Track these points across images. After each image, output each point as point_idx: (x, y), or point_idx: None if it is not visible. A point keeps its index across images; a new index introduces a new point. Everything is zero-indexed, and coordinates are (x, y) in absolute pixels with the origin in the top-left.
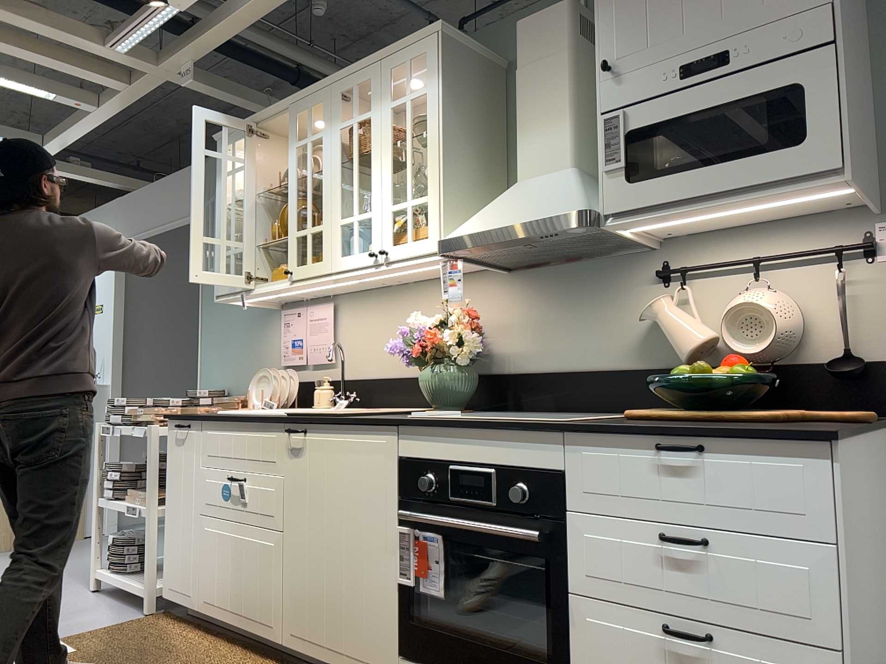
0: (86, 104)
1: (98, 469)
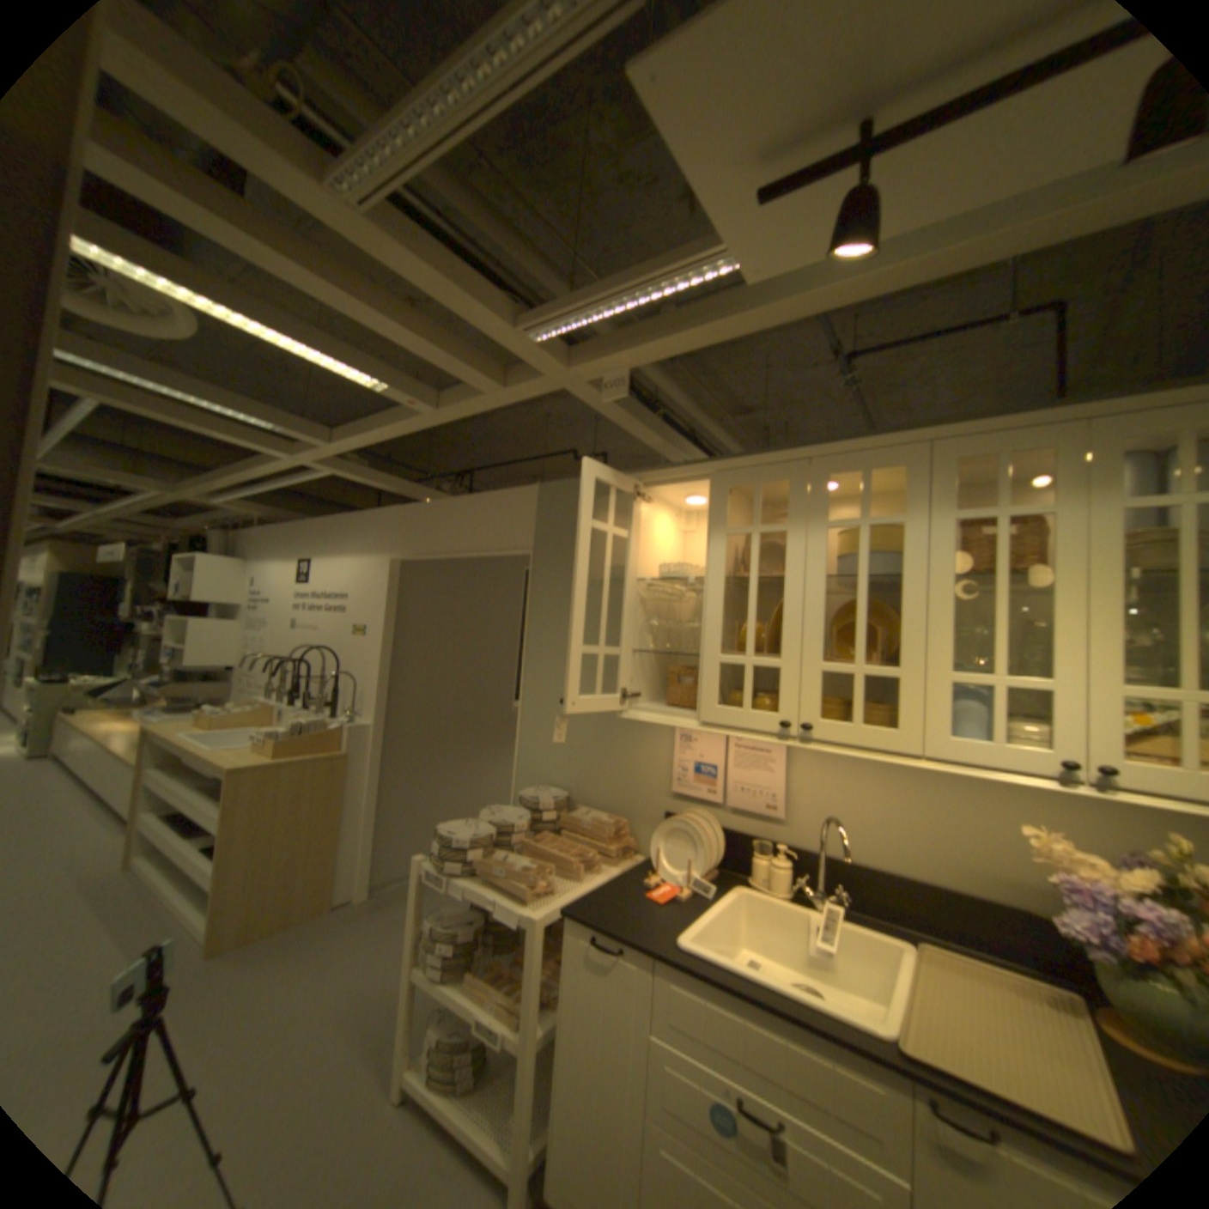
0: (420, 402)
1: (411, 929)
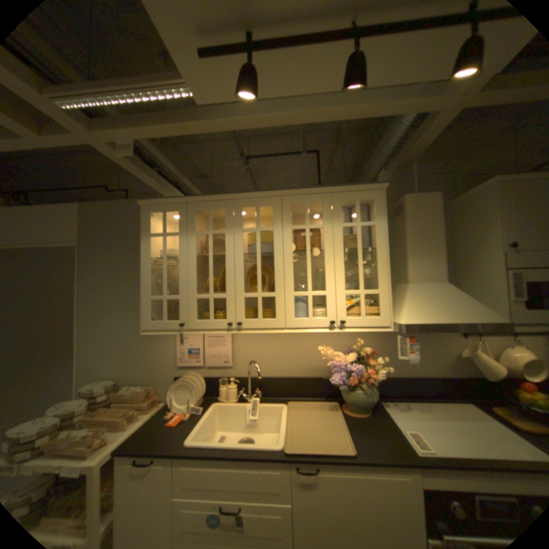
0: None
1: None
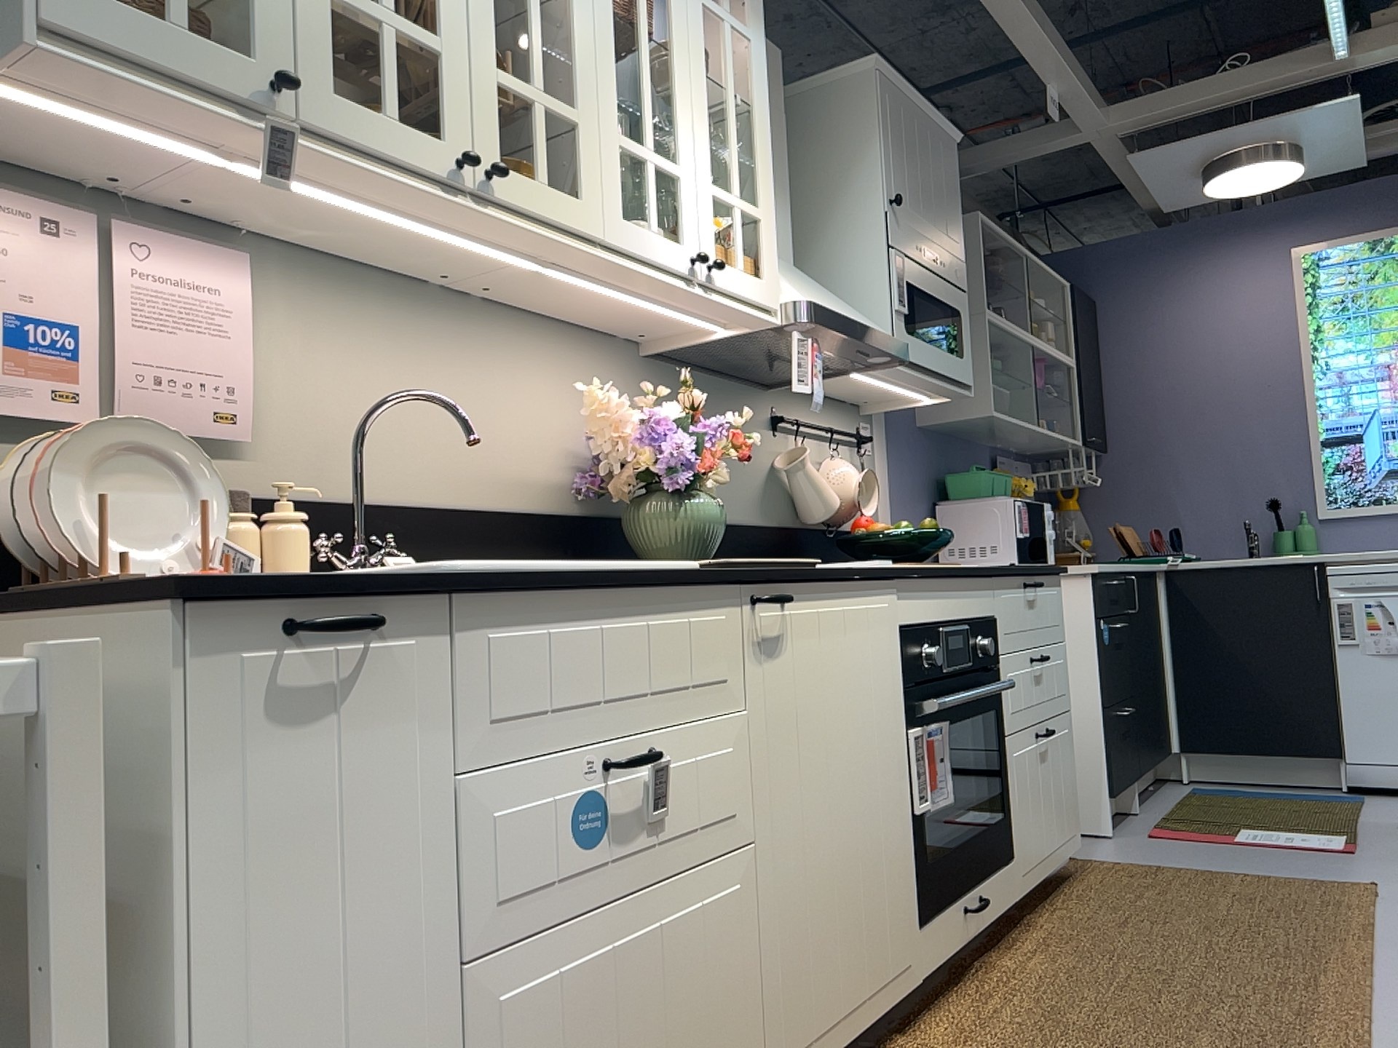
0: None
1: None
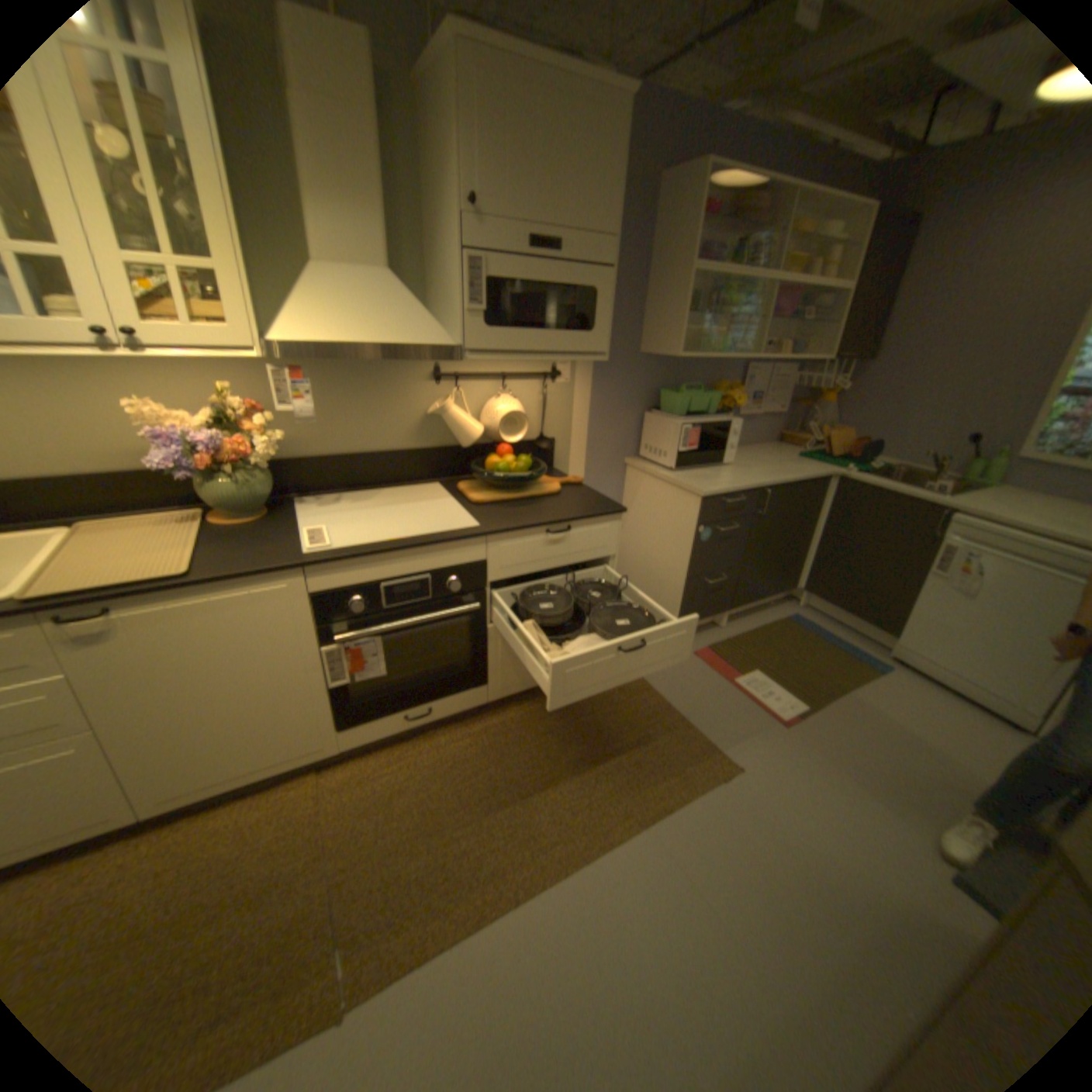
0: None
1: None
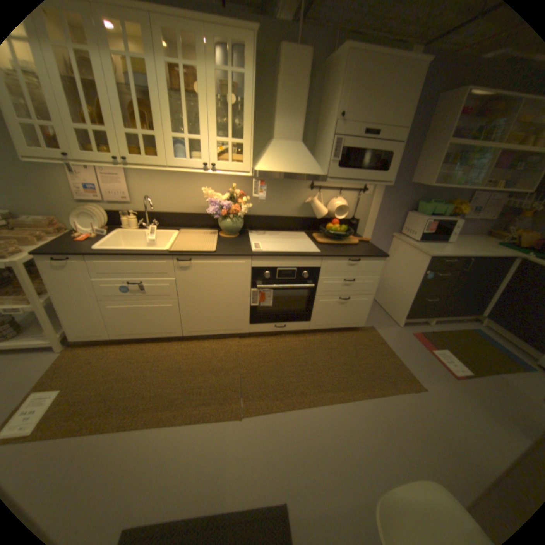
0: None
1: None
